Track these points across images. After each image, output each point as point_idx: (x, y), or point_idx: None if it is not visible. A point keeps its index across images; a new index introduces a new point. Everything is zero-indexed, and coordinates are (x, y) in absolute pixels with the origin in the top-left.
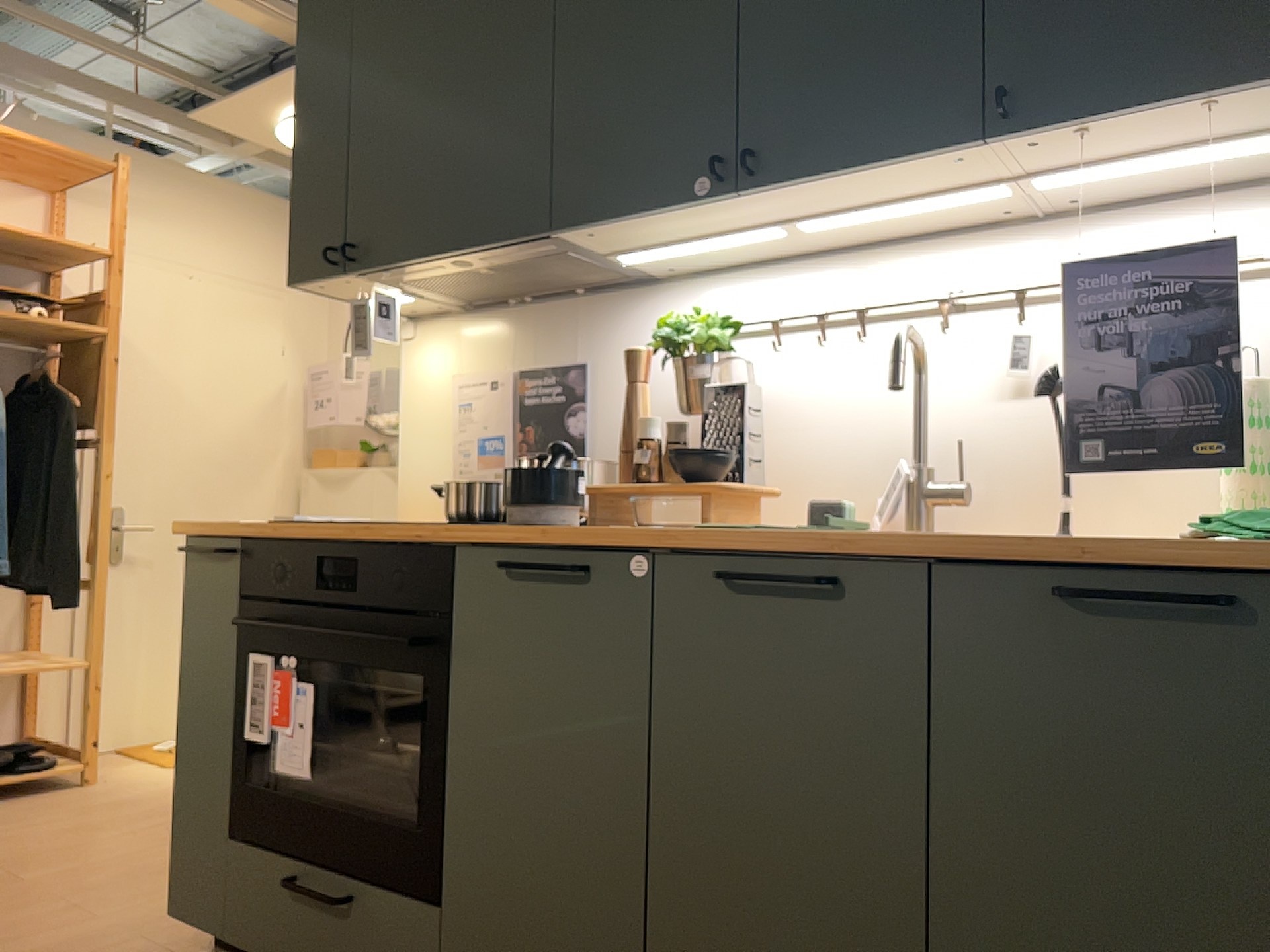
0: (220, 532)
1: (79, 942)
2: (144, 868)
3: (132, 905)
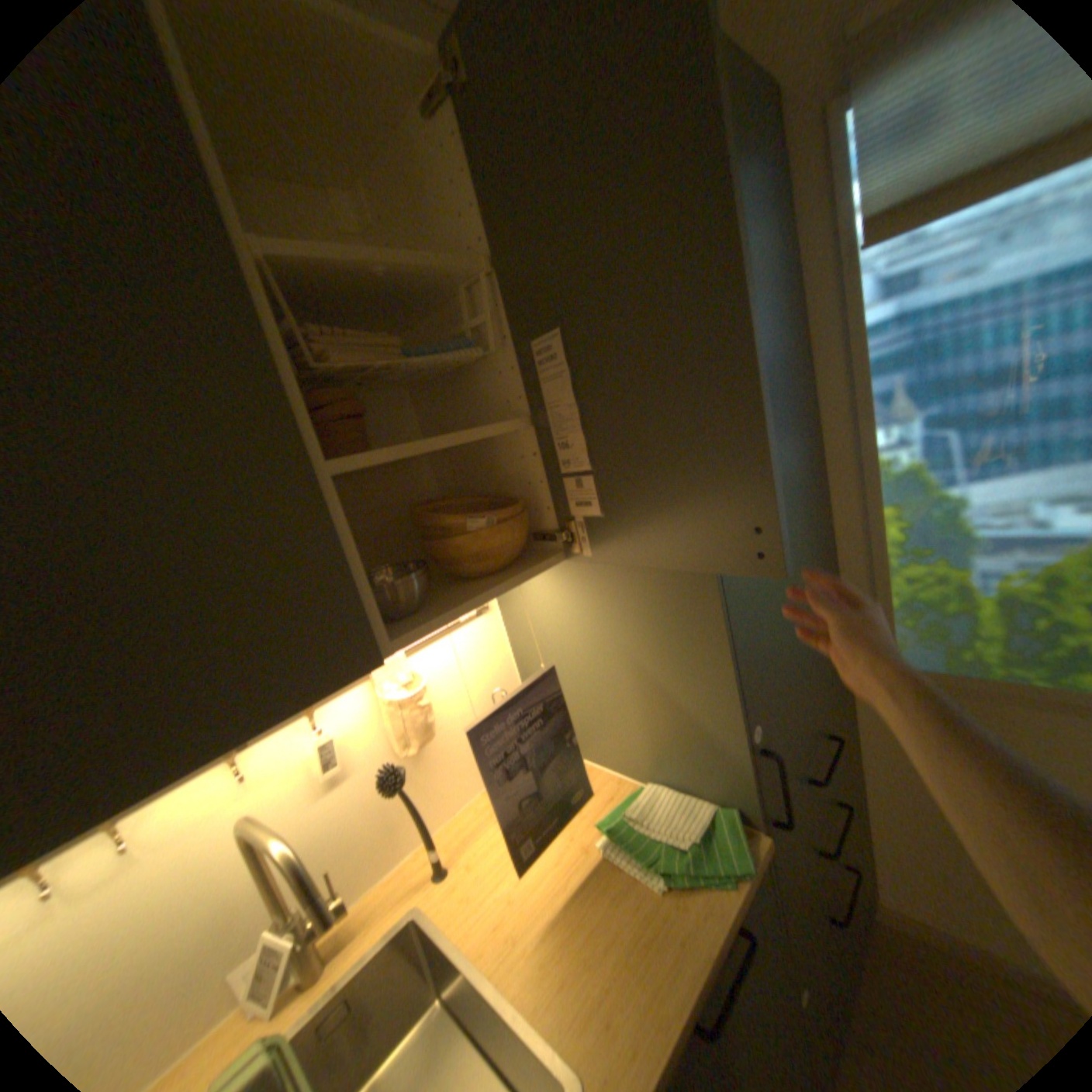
0: None
1: None
2: None
3: None
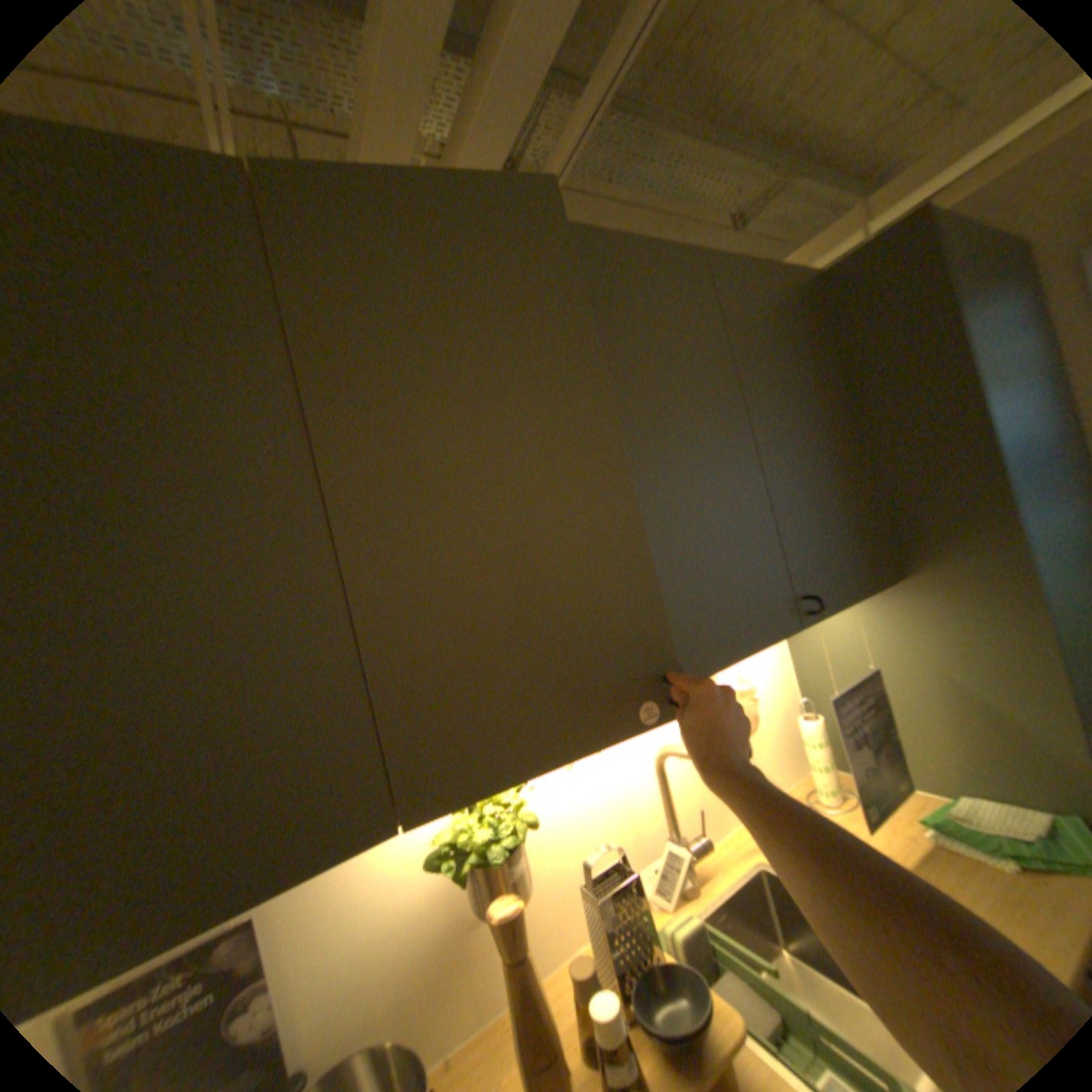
0: None
1: None
2: None
3: None
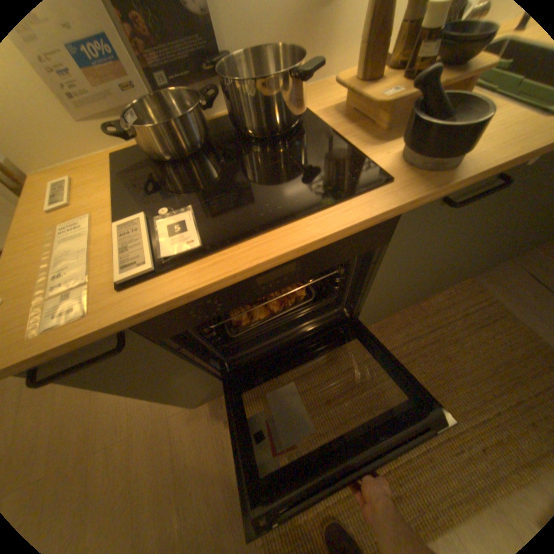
0: (84, 341)
1: (149, 446)
2: (78, 405)
3: (122, 416)
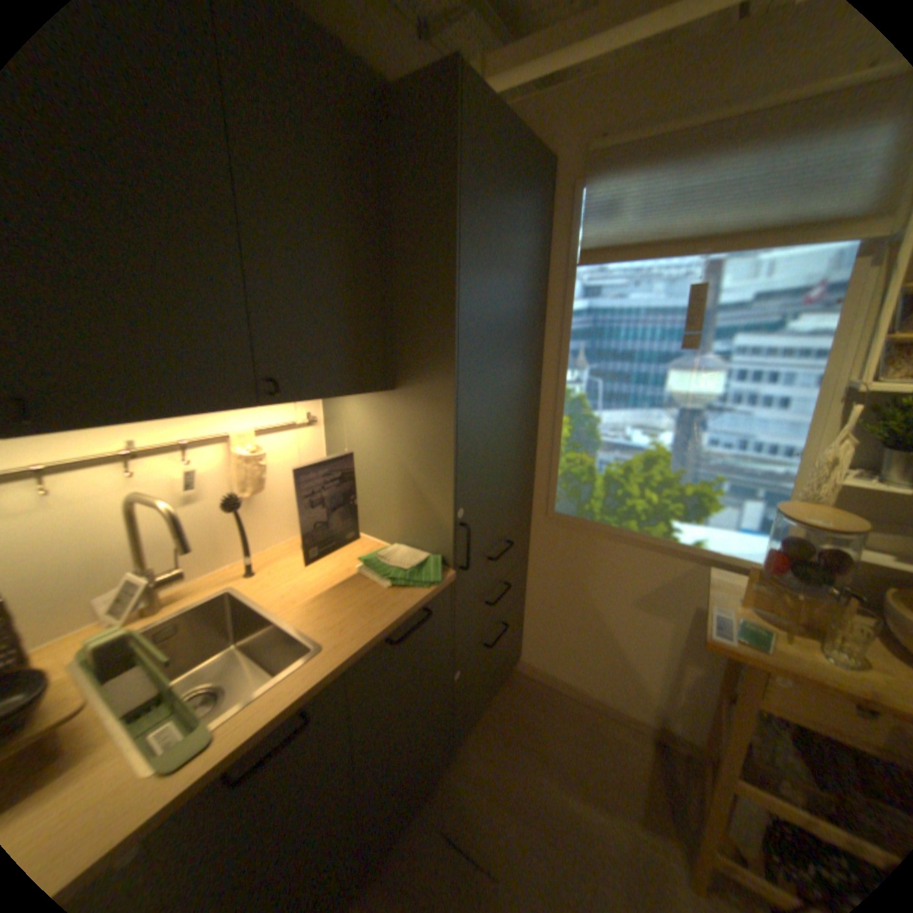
0: None
1: None
2: None
3: None
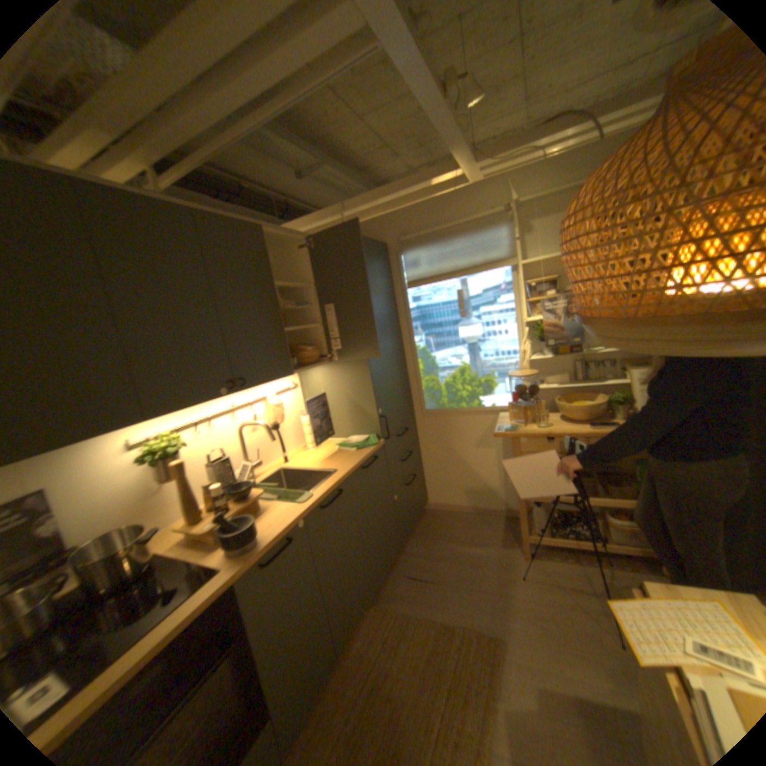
0: None
1: None
2: None
3: None
